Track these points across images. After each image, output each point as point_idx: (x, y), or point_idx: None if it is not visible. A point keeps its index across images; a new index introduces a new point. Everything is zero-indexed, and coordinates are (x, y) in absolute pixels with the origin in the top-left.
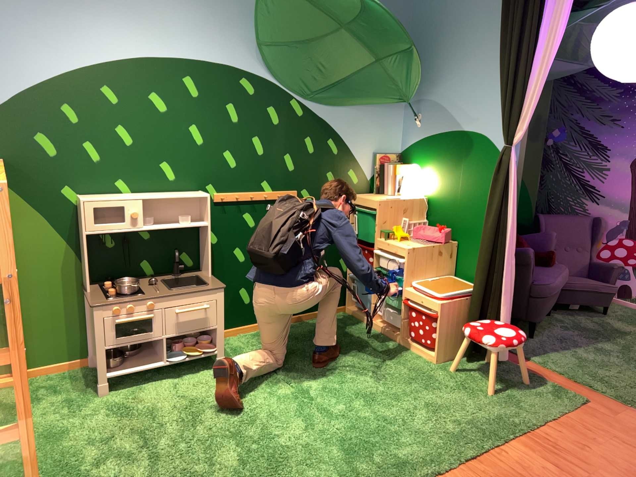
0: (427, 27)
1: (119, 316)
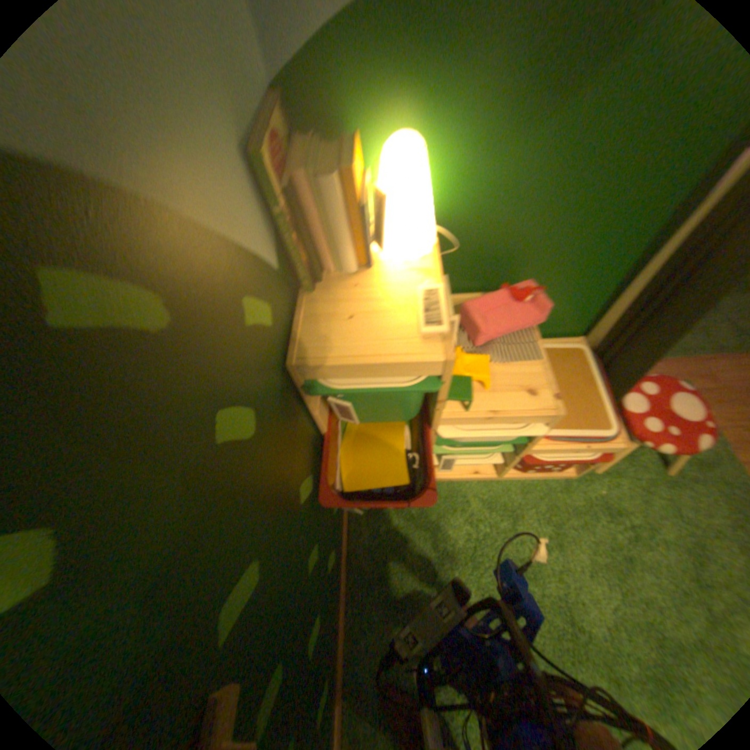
0: None
1: None
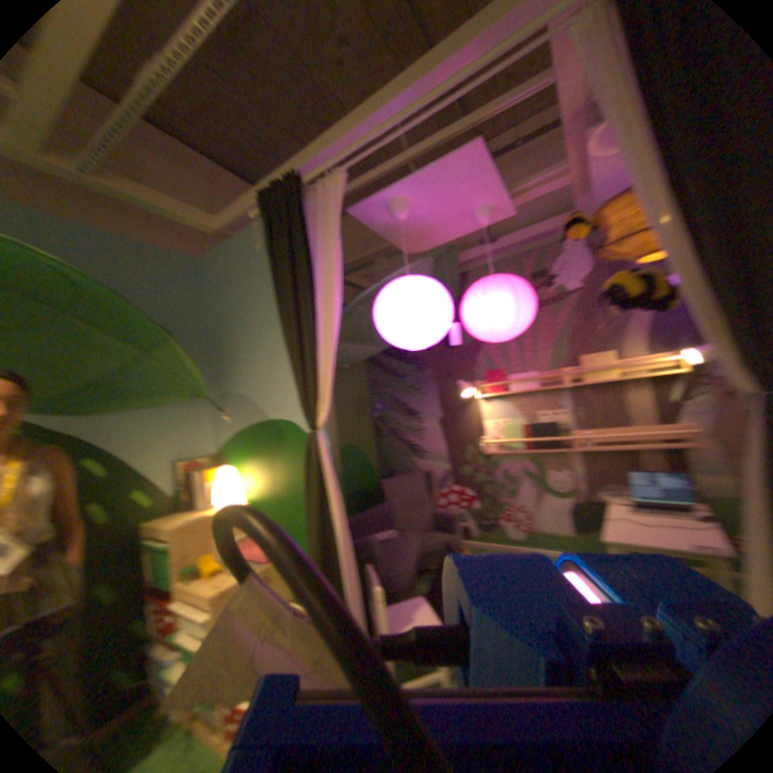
0: (221, 314)
1: None
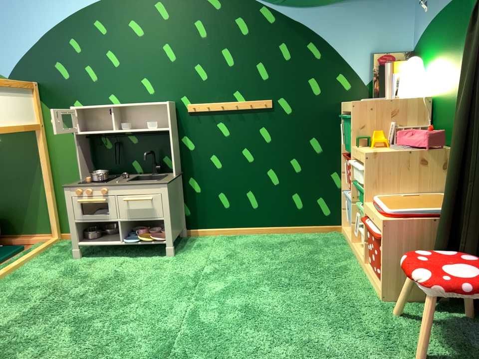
0: None
1: (78, 198)
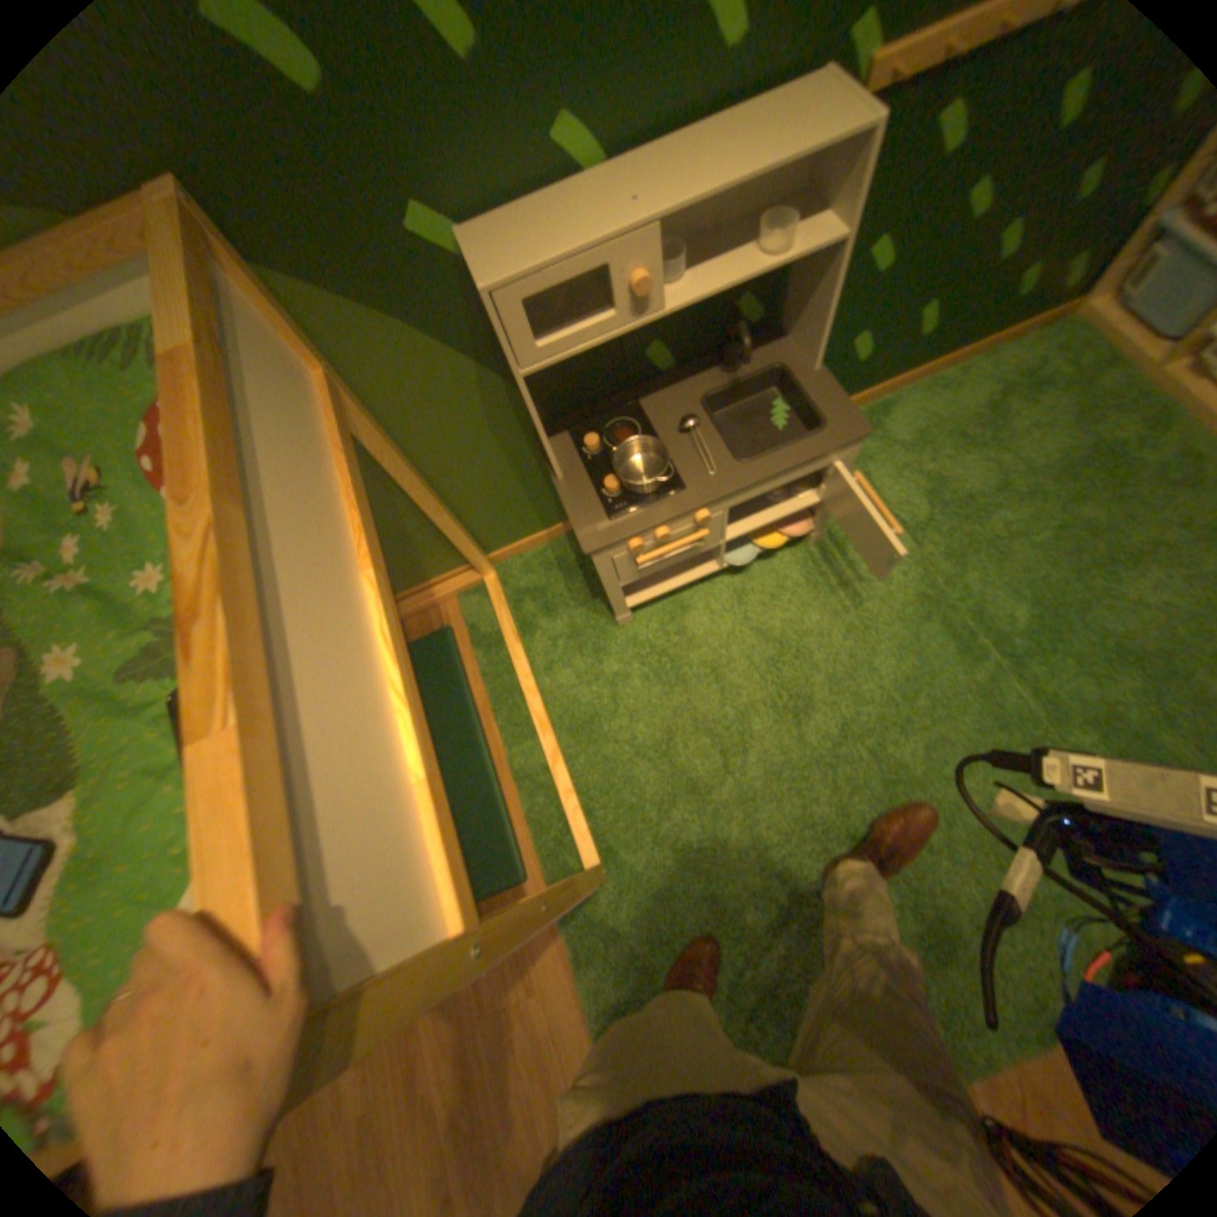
0: None
1: (632, 553)
